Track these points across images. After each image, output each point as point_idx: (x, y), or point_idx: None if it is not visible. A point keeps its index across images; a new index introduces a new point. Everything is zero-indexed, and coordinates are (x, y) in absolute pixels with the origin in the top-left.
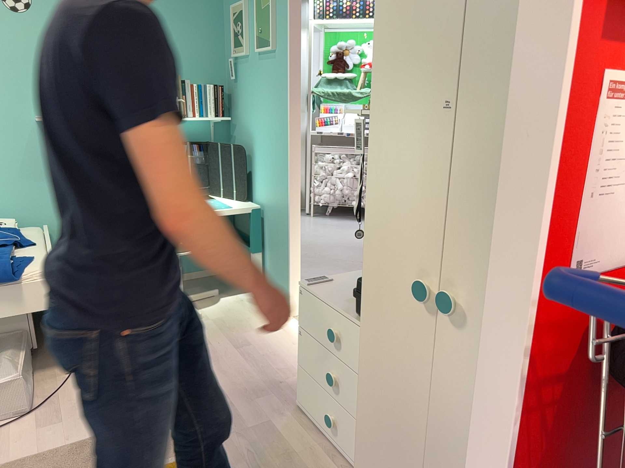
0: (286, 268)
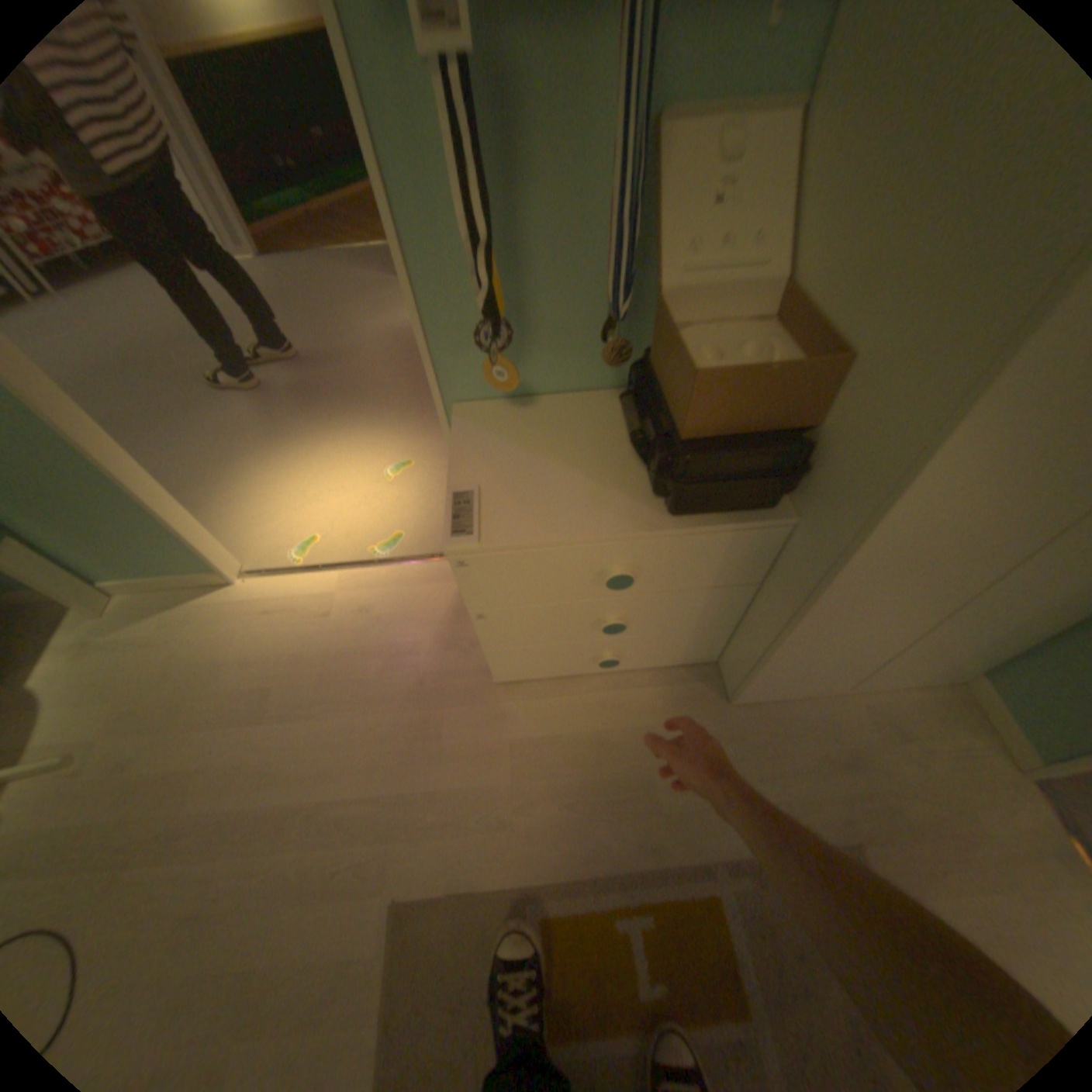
0: (140, 523)
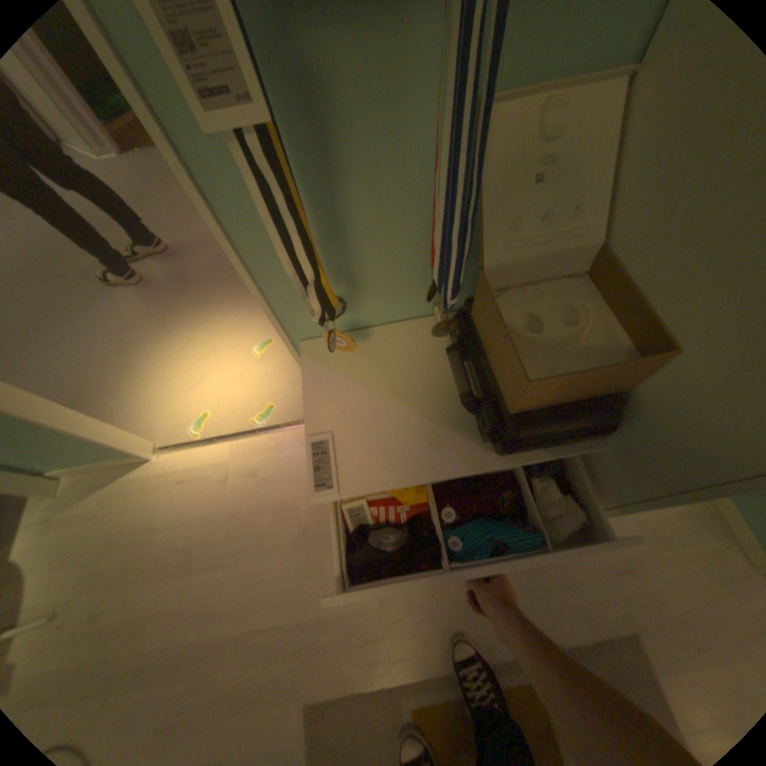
0: (63, 439)
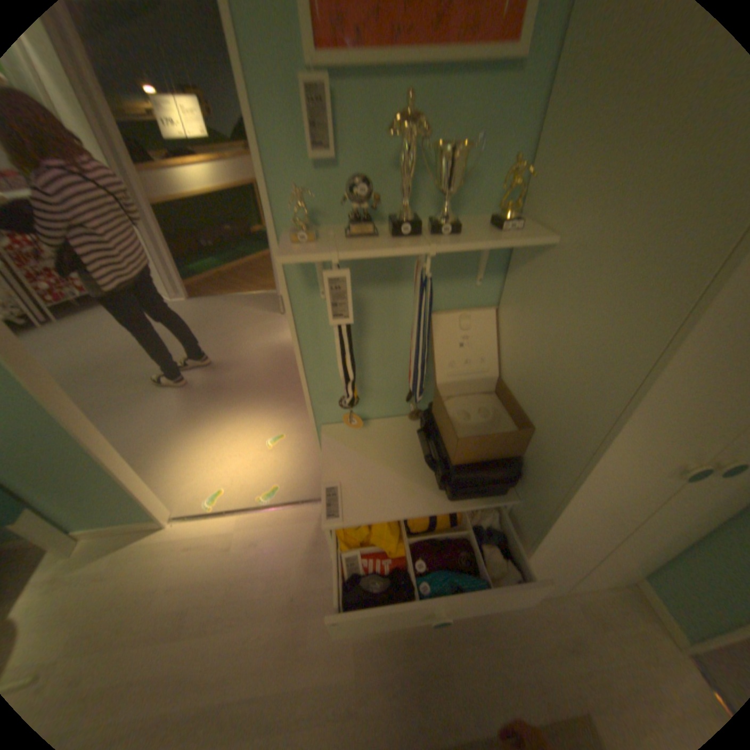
0: (114, 493)
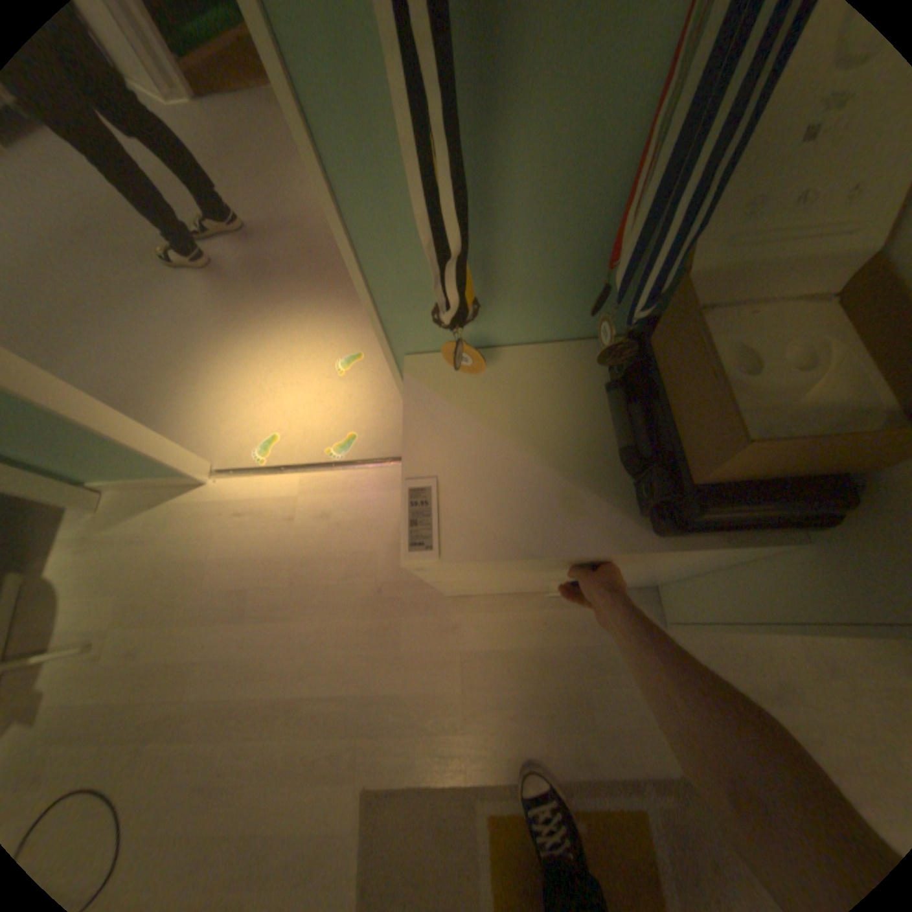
0: (107, 446)
